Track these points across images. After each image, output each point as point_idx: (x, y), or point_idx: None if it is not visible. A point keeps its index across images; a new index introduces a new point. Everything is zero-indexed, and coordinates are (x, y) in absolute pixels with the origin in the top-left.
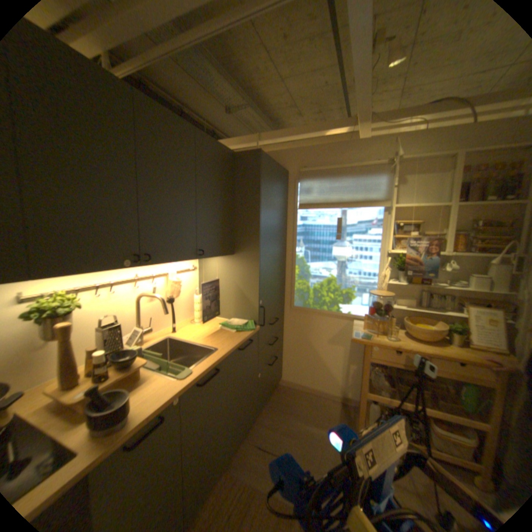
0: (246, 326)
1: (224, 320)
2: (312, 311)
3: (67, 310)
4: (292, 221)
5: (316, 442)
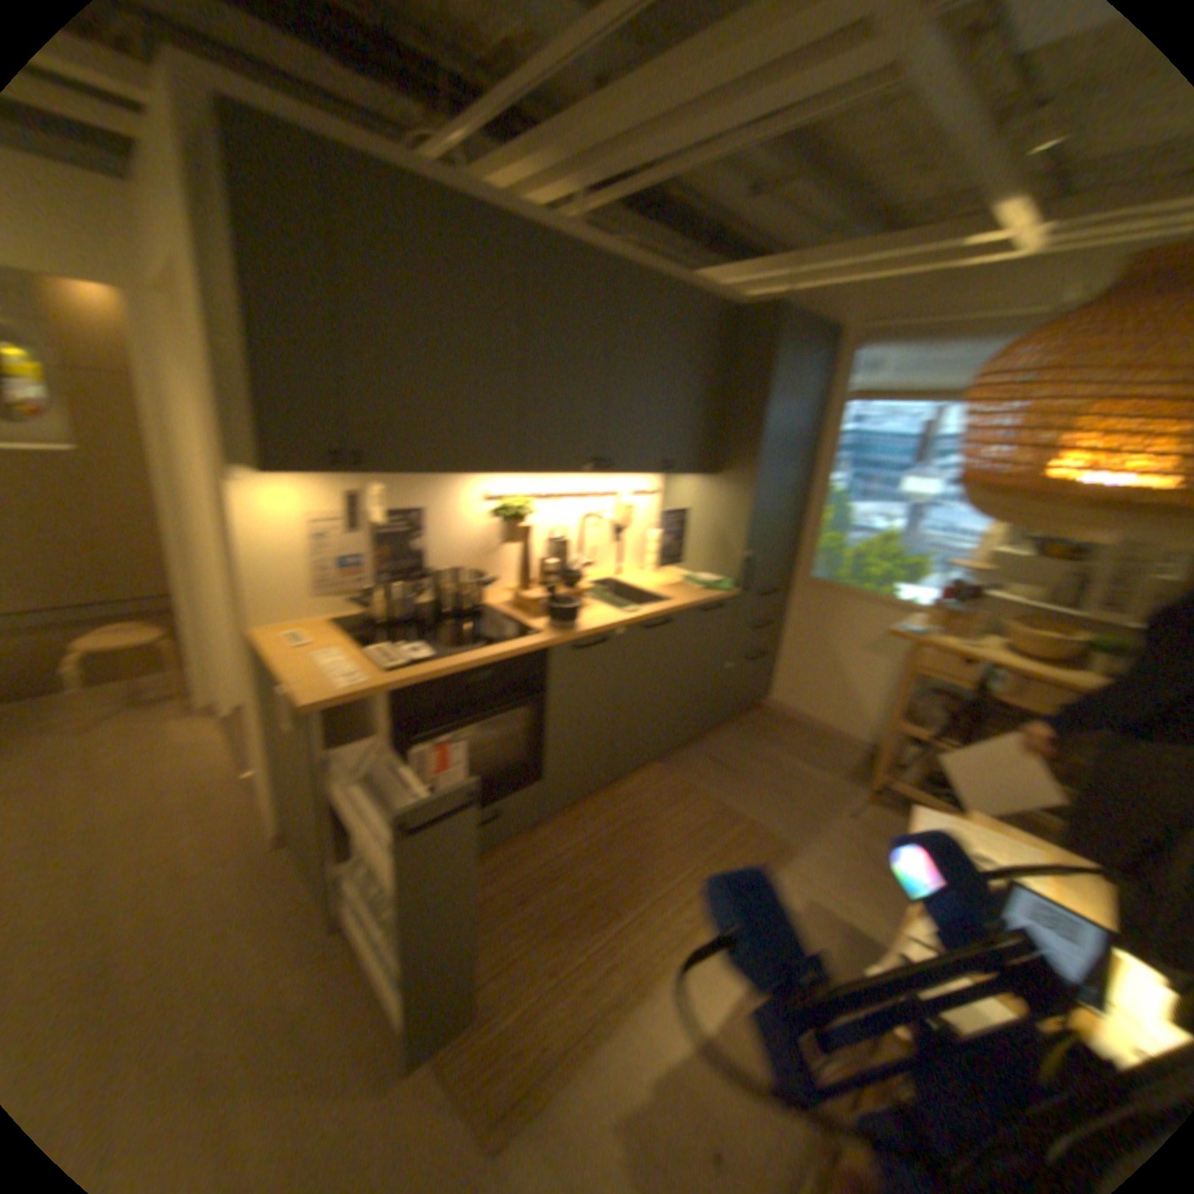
0: (720, 585)
1: (690, 574)
2: (847, 590)
3: (525, 515)
4: (837, 423)
5: (802, 778)
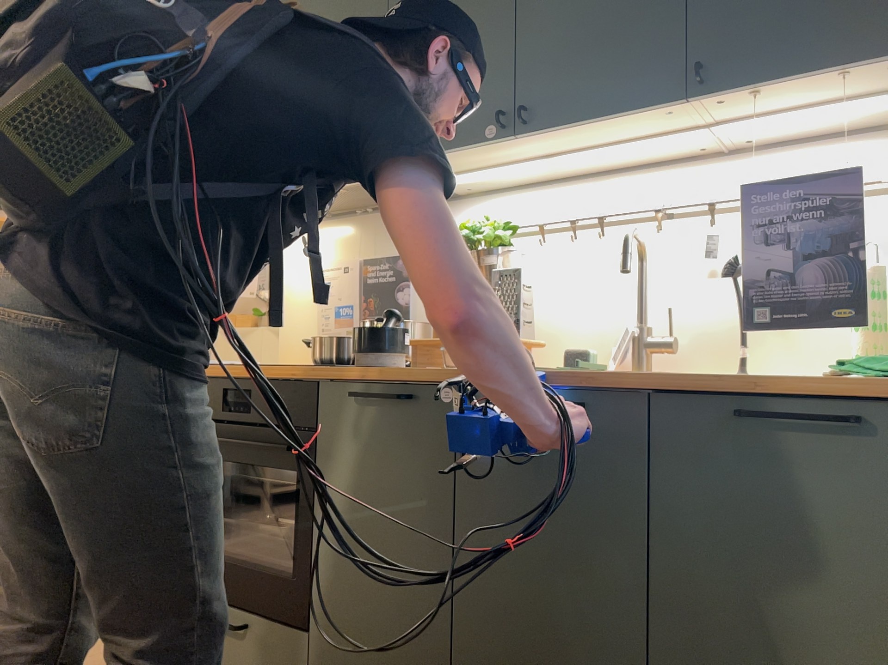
0: None
1: None
2: None
3: (501, 245)
4: None
5: None
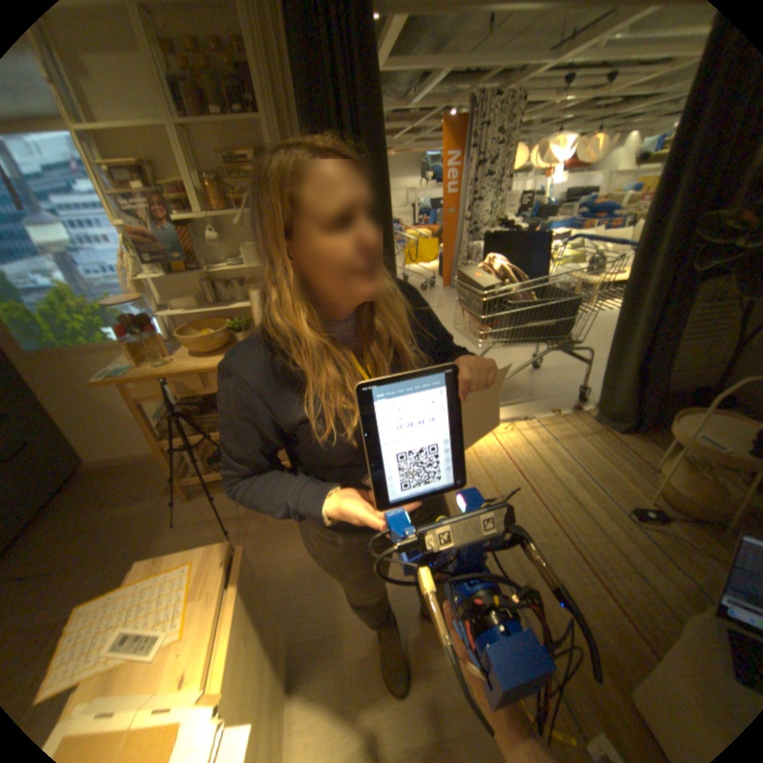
0: None
1: None
2: (63, 352)
3: None
4: None
5: (122, 525)
